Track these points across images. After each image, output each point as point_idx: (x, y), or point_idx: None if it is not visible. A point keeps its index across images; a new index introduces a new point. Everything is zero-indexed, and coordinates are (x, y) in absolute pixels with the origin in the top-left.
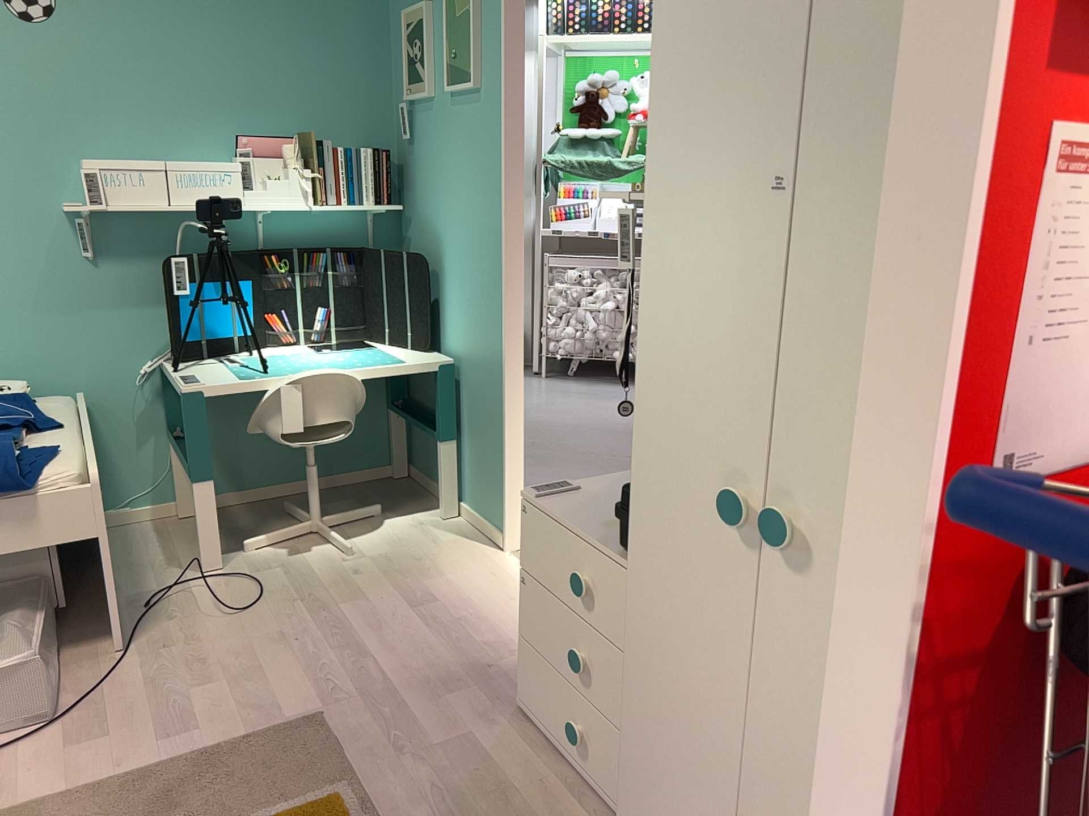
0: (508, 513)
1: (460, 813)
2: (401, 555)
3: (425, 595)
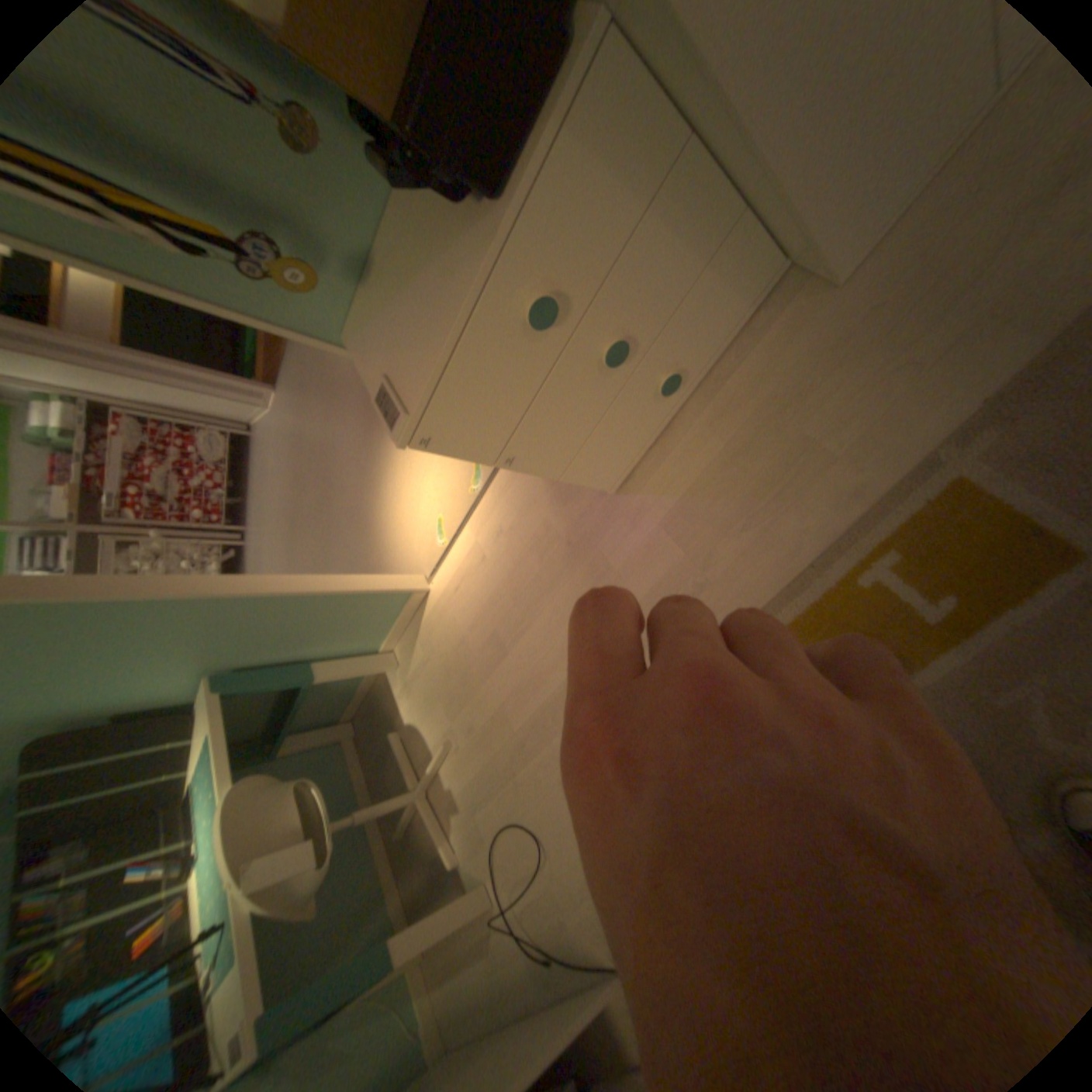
0: (390, 584)
1: (778, 482)
2: (444, 687)
3: (489, 641)
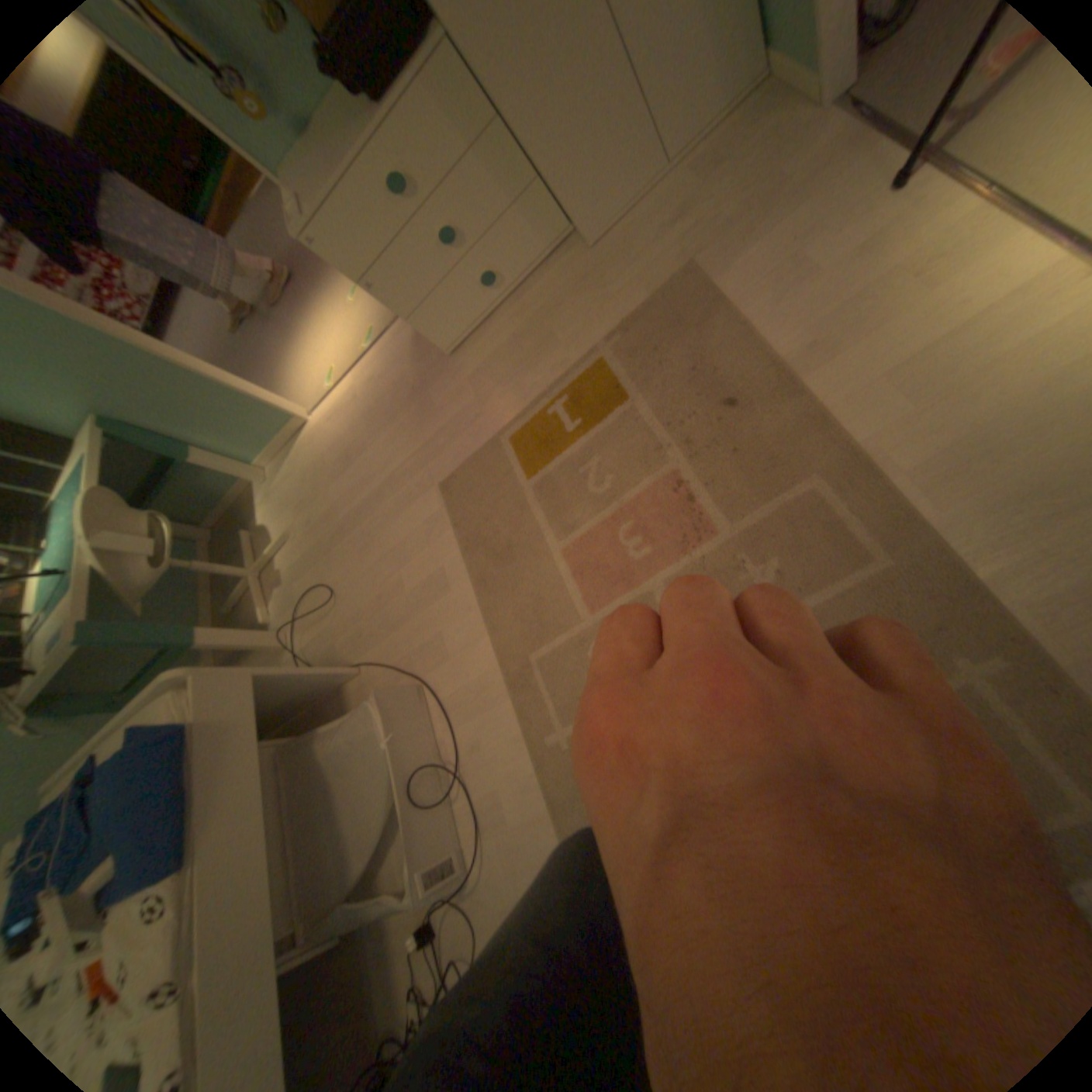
0: (272, 401)
1: (529, 356)
2: (294, 494)
3: (338, 458)
